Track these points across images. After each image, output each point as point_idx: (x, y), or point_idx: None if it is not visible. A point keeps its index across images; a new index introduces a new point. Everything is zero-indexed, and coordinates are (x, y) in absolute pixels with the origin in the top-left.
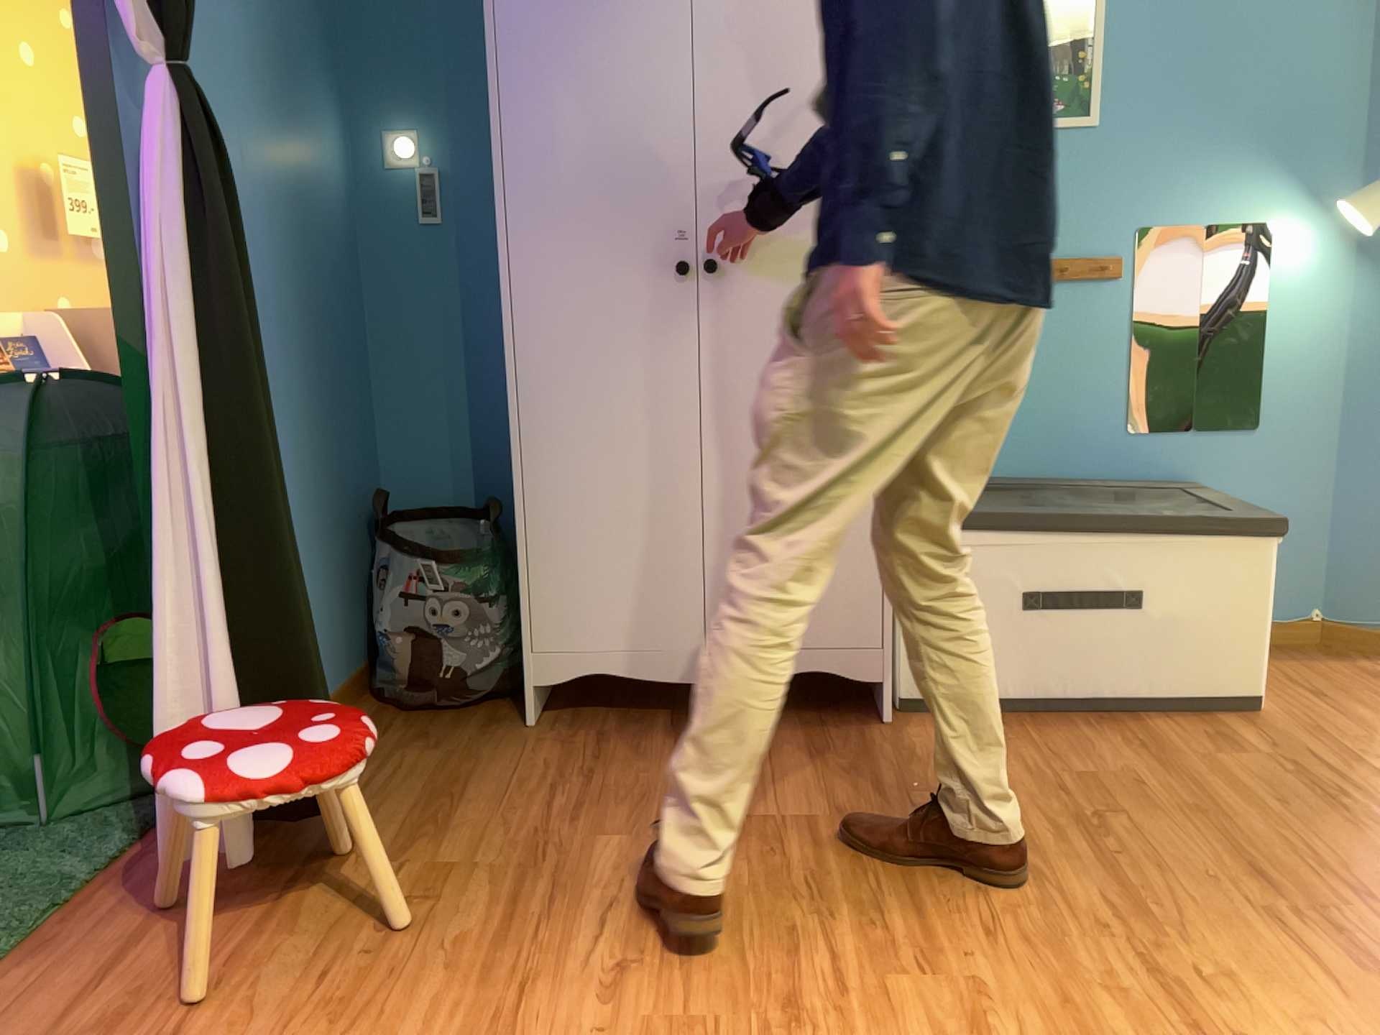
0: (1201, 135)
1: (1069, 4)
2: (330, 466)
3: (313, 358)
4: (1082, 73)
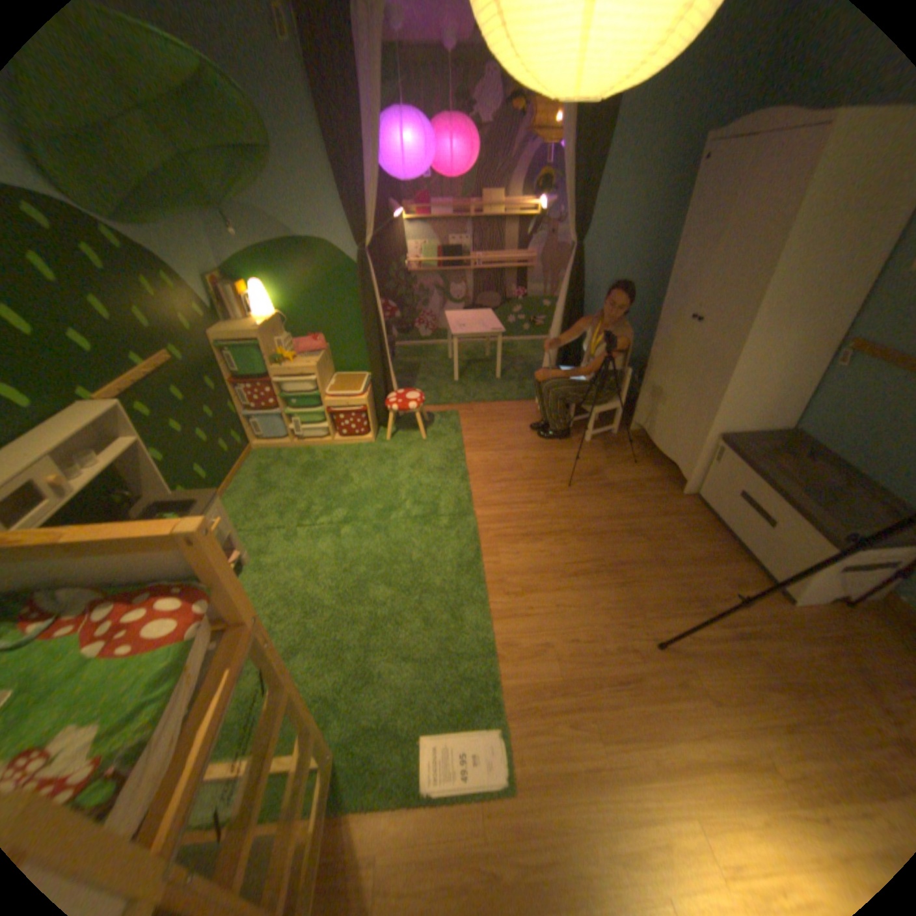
0: None
1: None
2: (642, 341)
3: (645, 309)
4: None
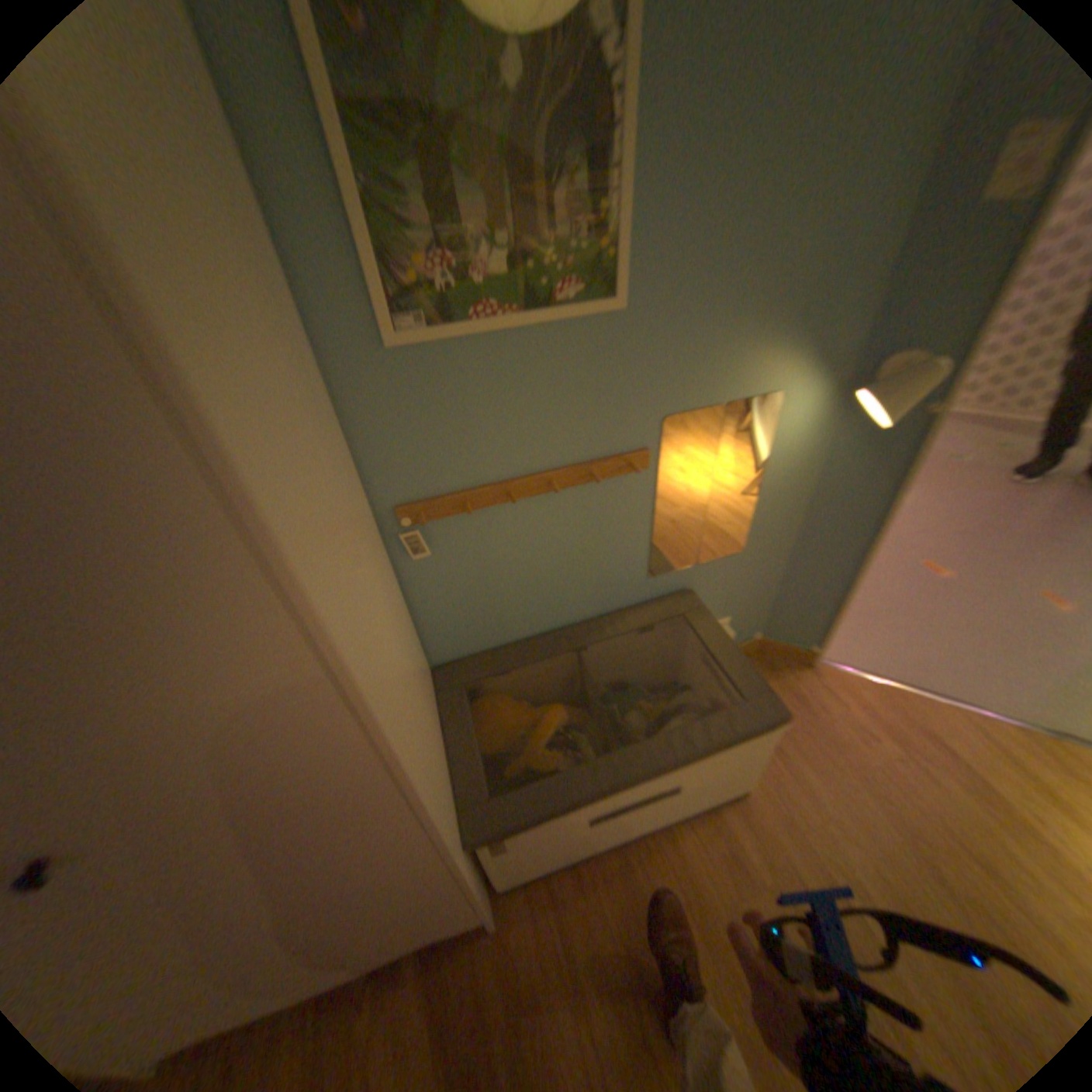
0: (736, 304)
1: (587, 109)
2: None
3: None
4: (607, 232)
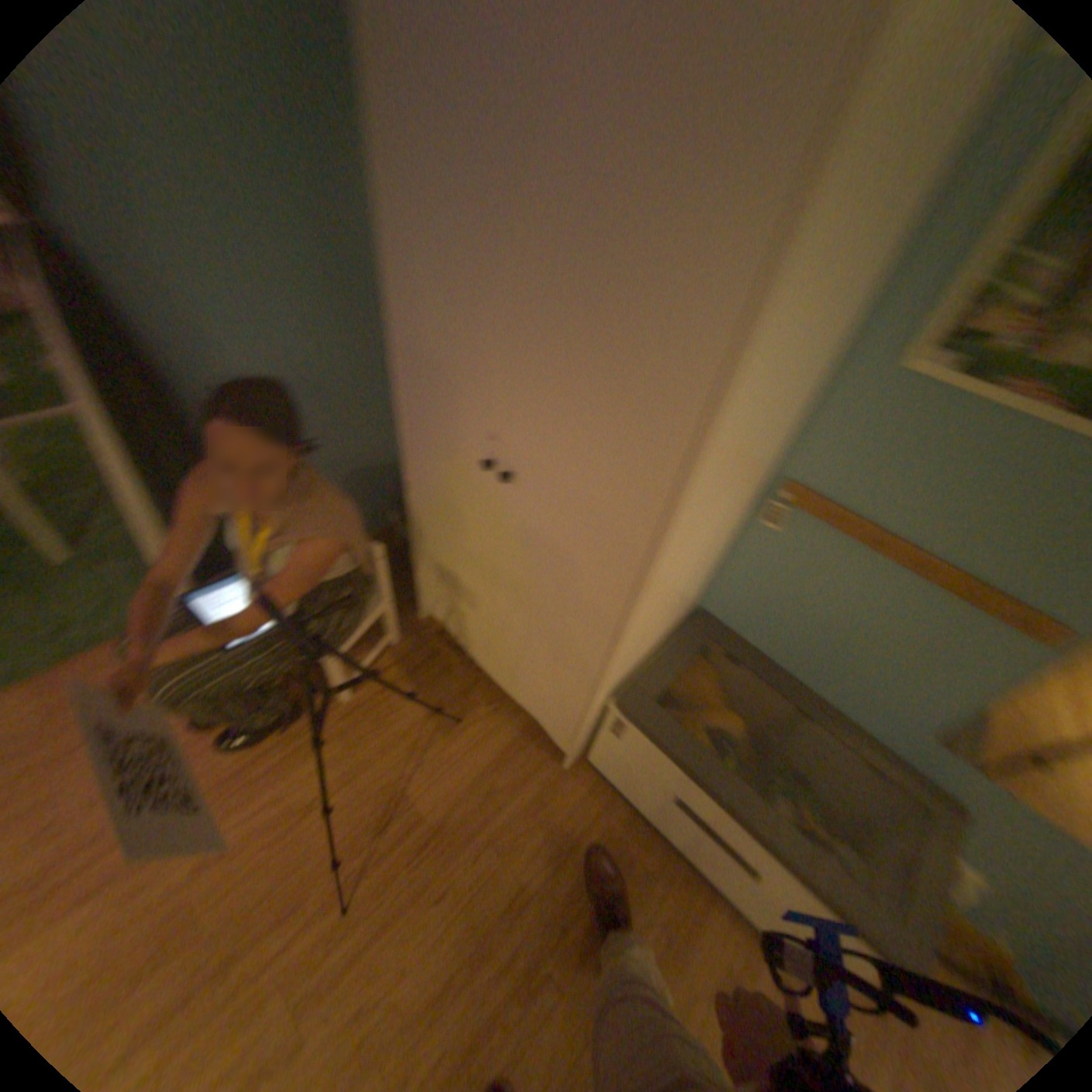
0: None
1: None
2: (375, 431)
3: (355, 370)
4: None
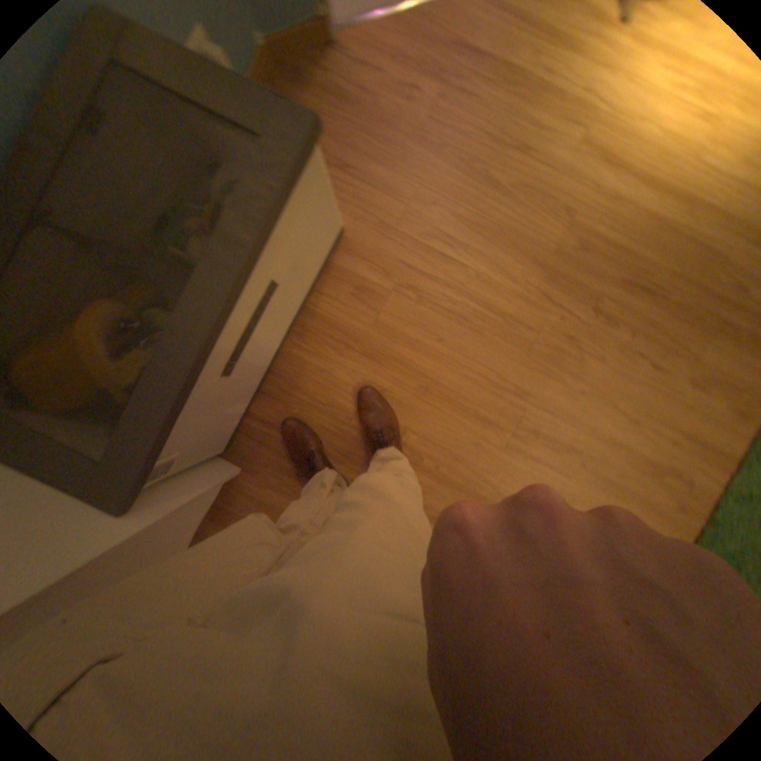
0: None
1: None
2: None
3: None
4: None
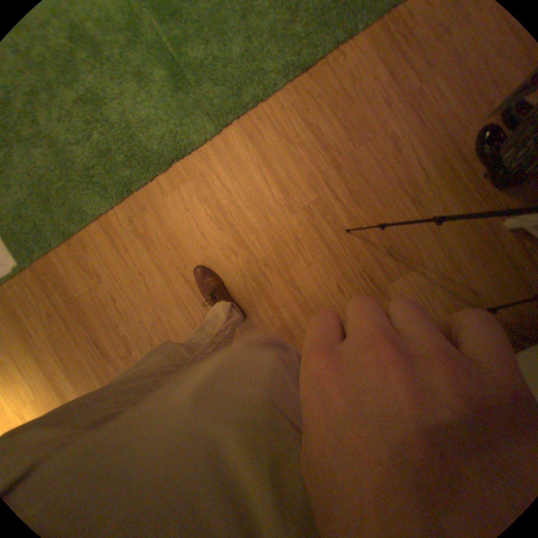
0: None
1: None
2: None
3: None
4: None
